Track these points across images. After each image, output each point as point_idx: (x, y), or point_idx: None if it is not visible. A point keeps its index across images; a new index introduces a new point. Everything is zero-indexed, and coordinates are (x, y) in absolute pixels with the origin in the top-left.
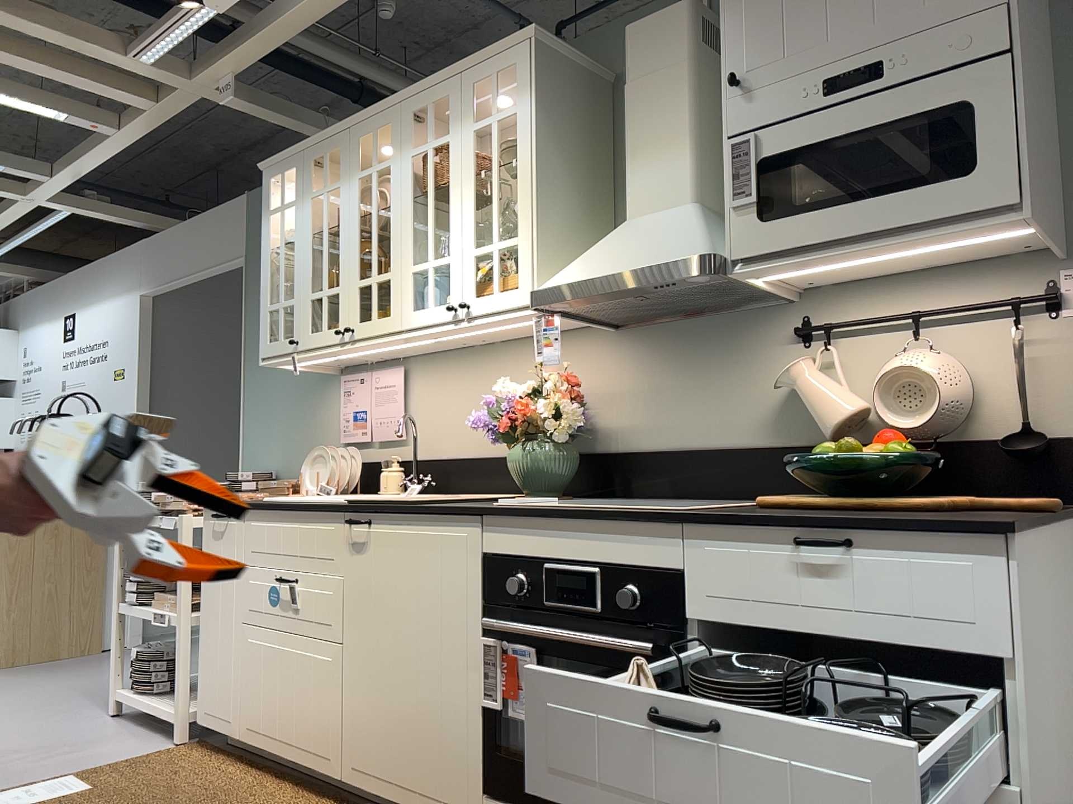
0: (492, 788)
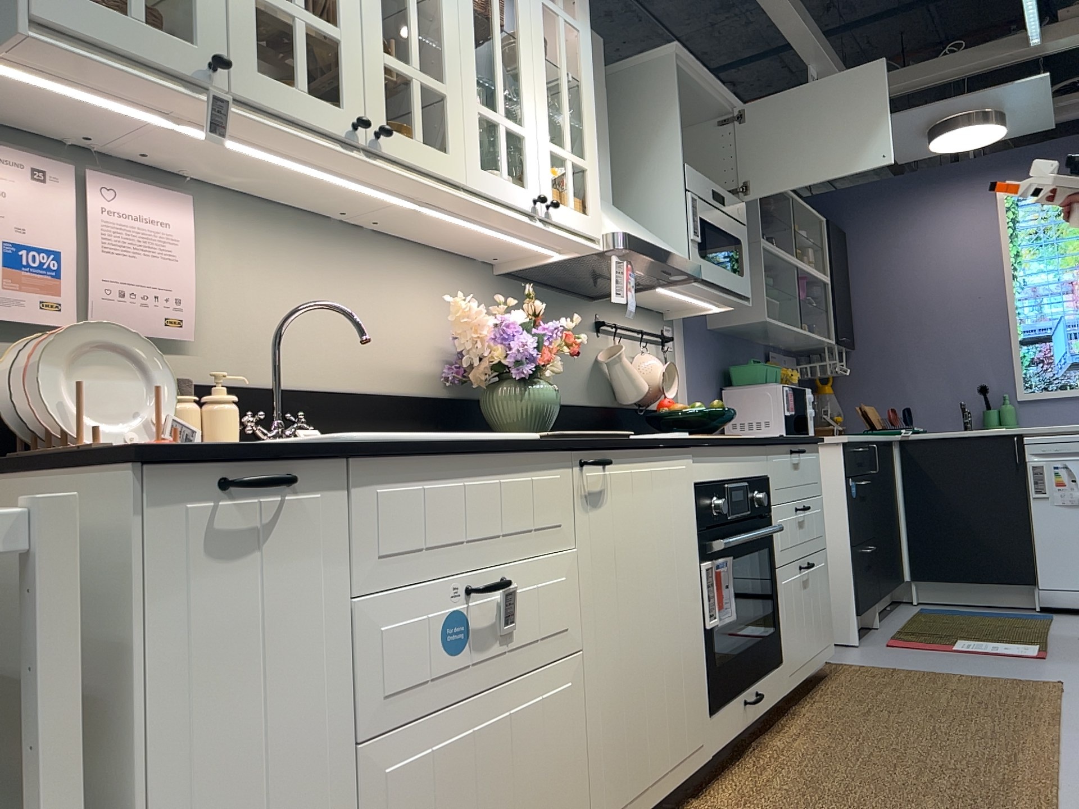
0: (714, 701)
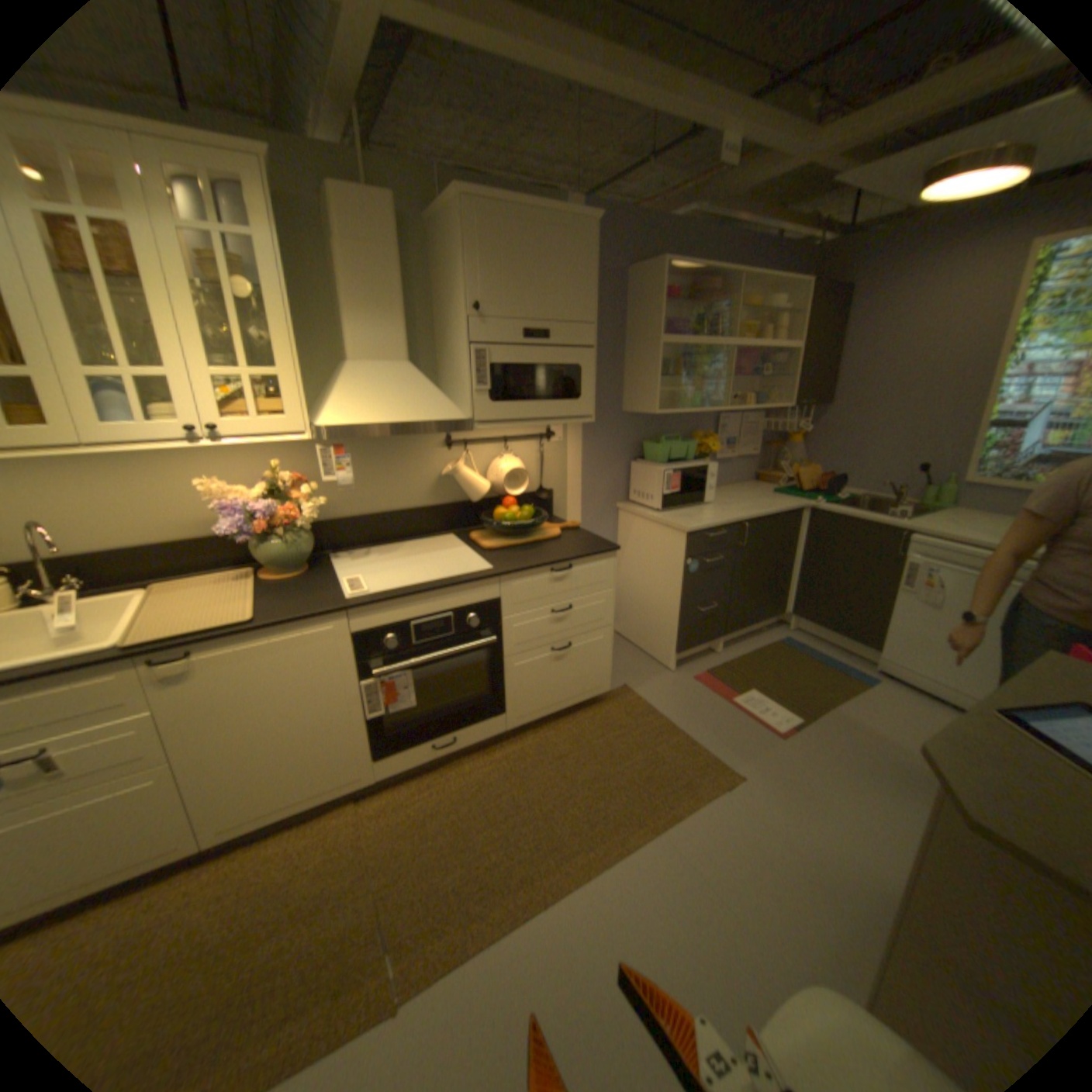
0: (381, 754)
